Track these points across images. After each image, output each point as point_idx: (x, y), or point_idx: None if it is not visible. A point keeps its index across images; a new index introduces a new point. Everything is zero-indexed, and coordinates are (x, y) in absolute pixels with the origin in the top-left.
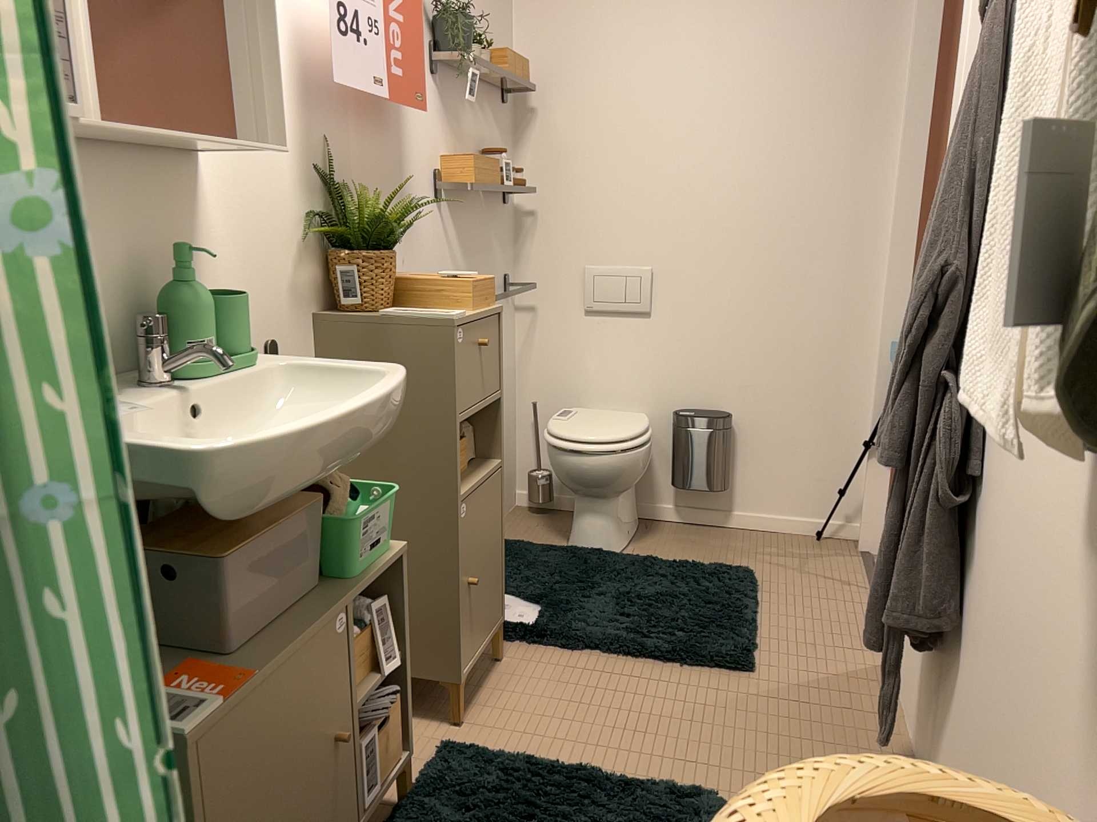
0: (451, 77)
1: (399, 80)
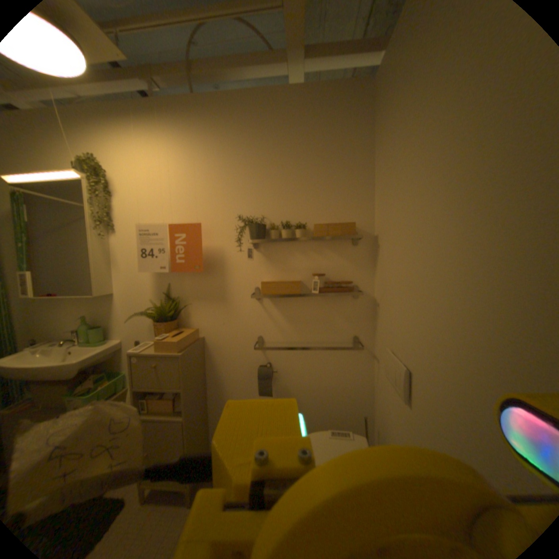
0: (275, 243)
1: (181, 262)
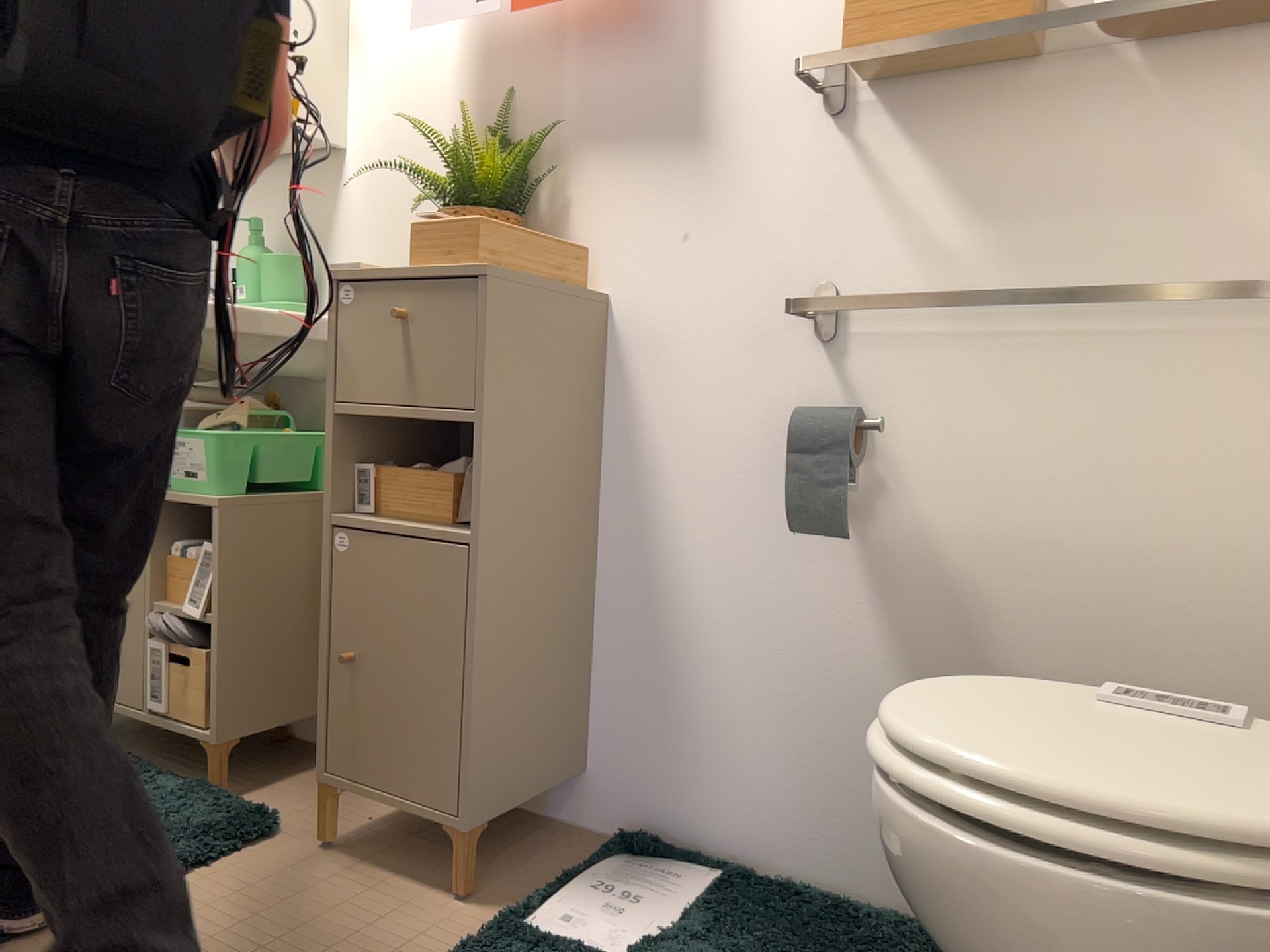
0: None
1: None
